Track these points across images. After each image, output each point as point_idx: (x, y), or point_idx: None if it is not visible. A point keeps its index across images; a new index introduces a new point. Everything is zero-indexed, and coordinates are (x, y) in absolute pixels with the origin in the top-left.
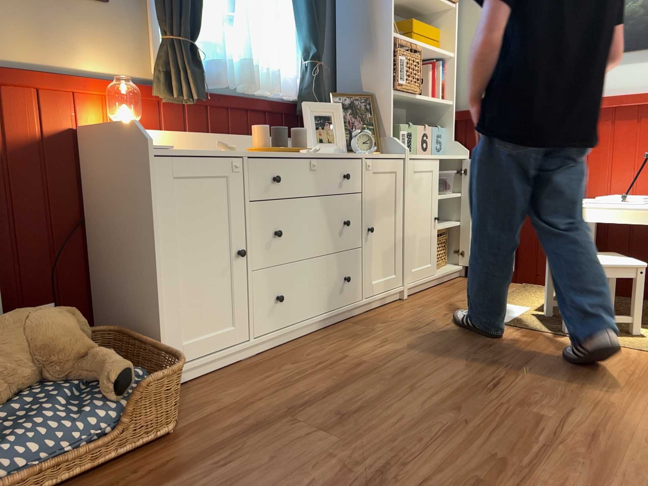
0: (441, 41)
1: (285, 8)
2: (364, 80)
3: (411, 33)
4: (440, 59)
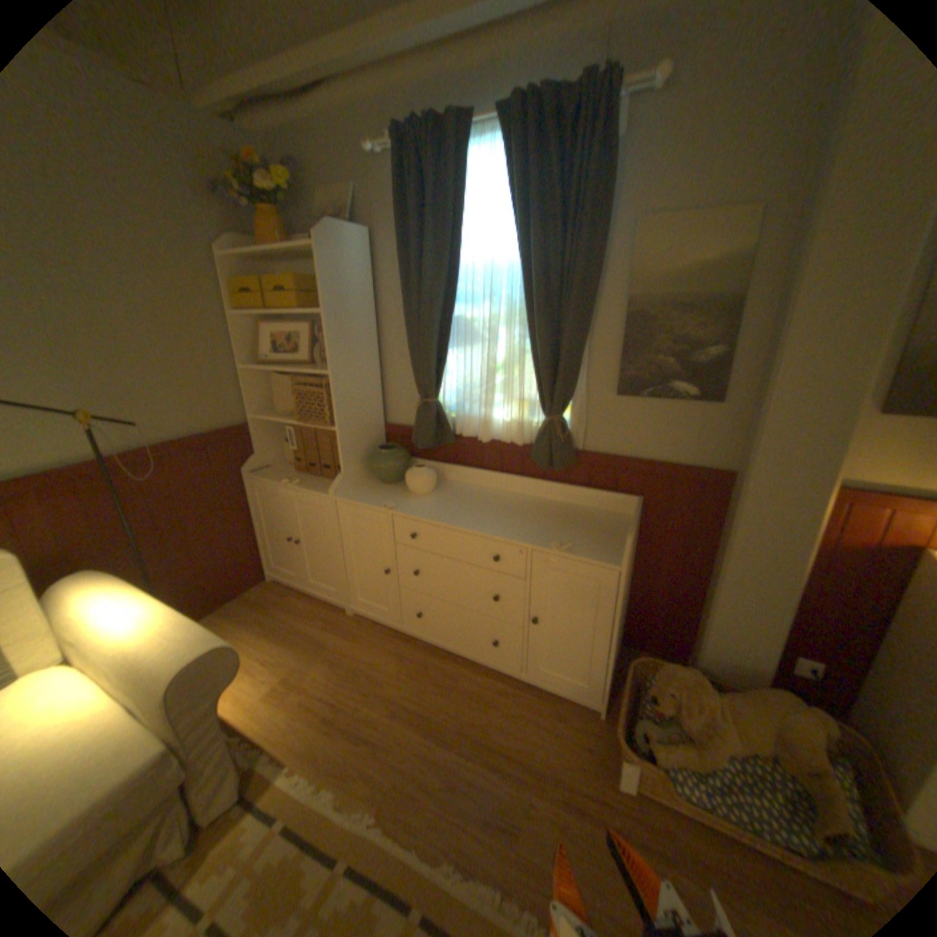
0: None
1: None
2: None
3: None
4: None
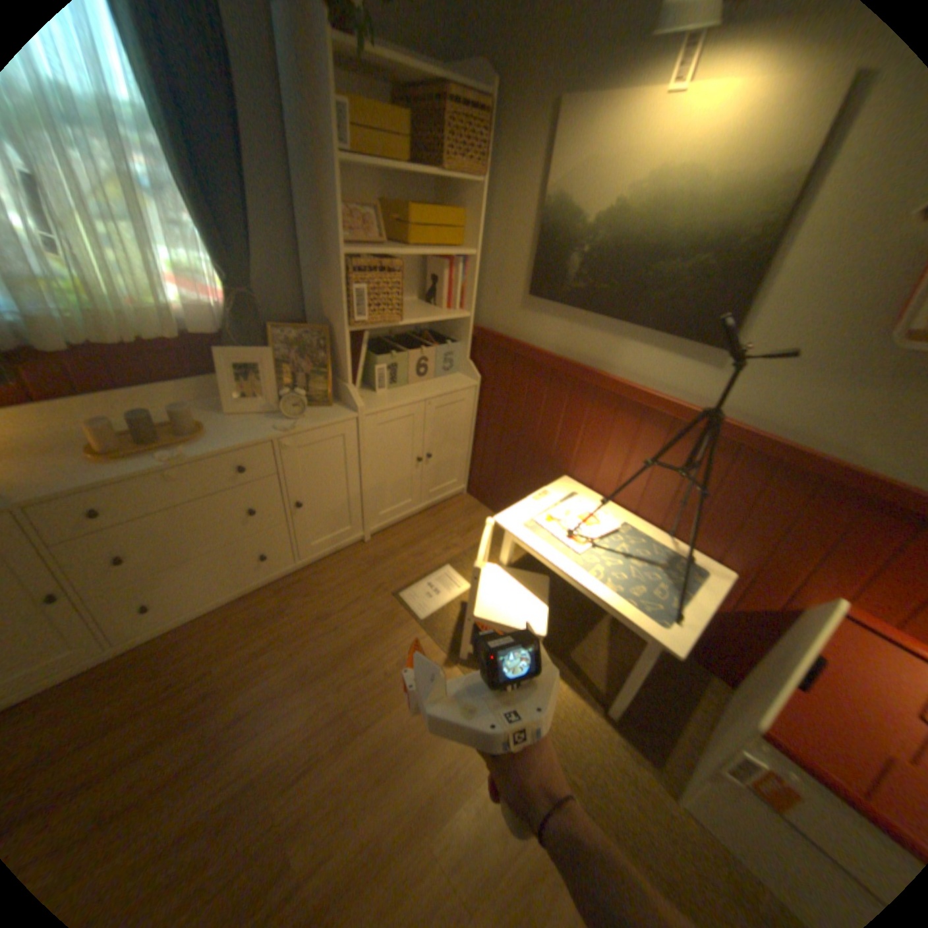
0: (465, 228)
1: (174, 205)
2: (323, 303)
3: (406, 226)
4: (462, 252)
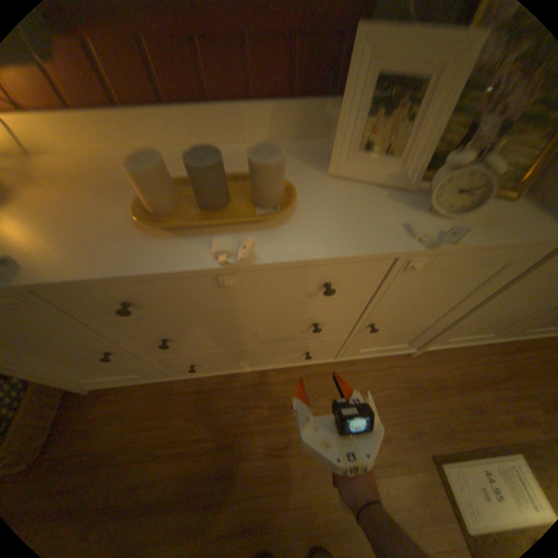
0: None
1: None
2: None
3: None
4: None
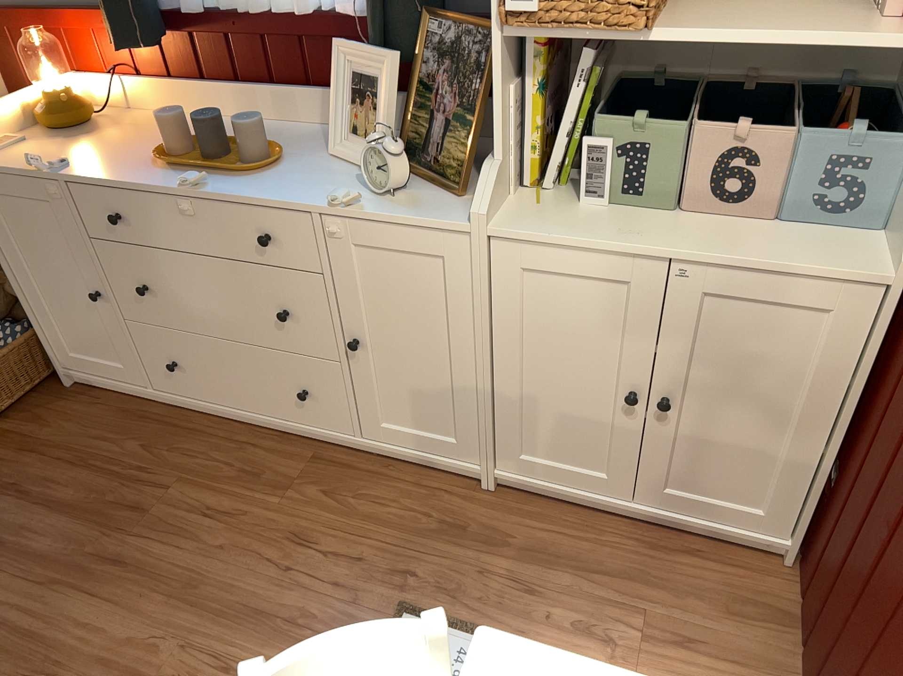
0: None
1: None
2: None
3: None
4: None
